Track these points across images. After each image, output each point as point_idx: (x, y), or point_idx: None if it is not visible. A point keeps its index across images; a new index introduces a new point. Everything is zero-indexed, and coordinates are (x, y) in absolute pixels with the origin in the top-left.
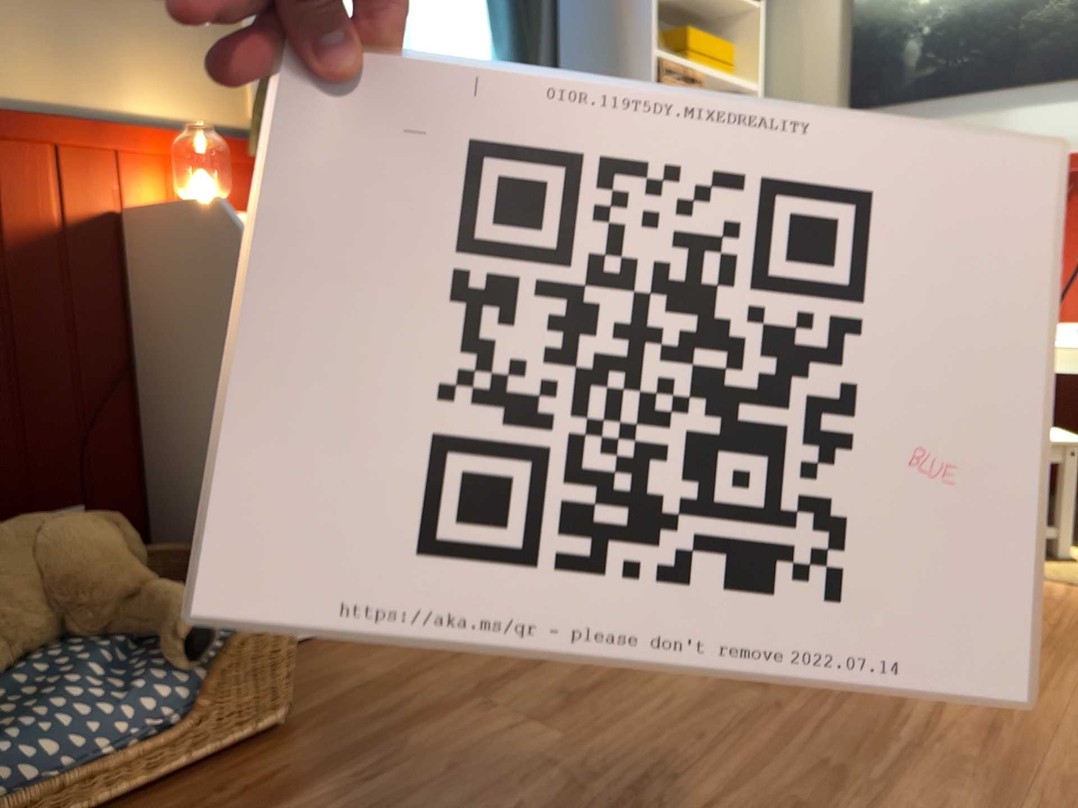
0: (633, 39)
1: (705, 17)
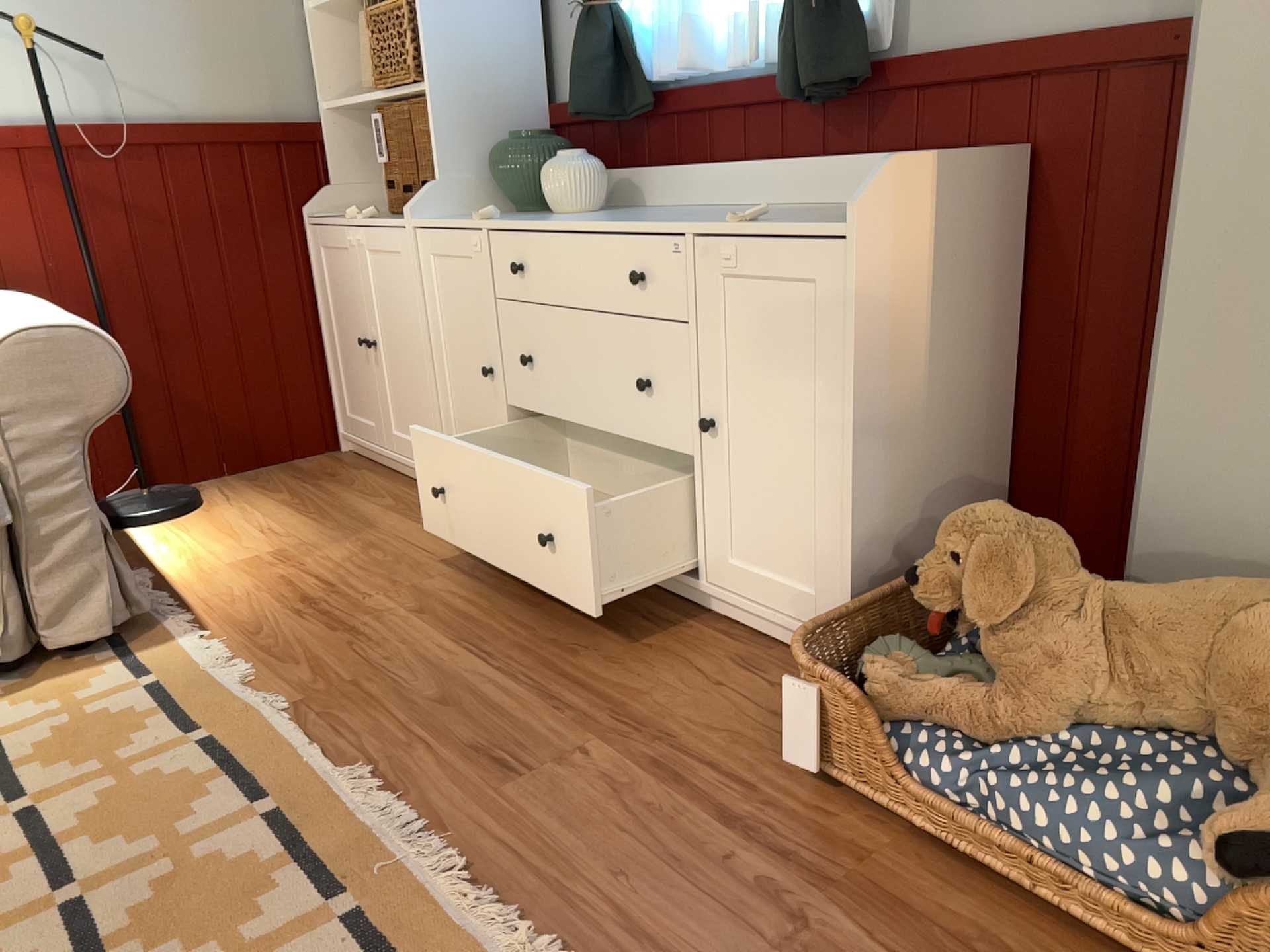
0: None
1: None
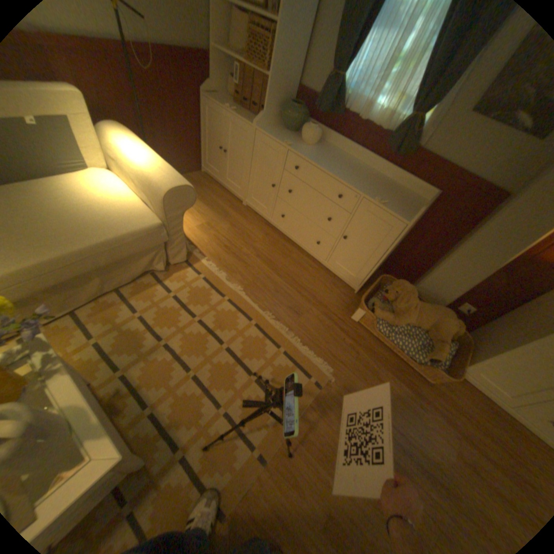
0: None
1: None
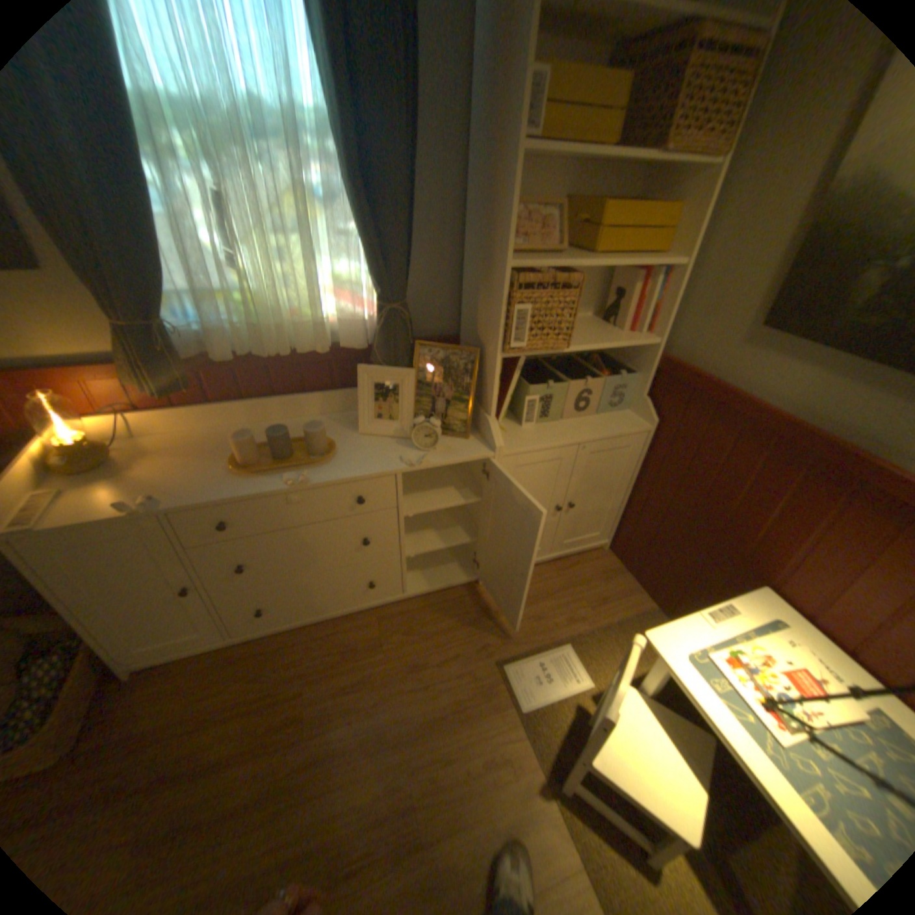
0: (498, 246)
1: (665, 164)
